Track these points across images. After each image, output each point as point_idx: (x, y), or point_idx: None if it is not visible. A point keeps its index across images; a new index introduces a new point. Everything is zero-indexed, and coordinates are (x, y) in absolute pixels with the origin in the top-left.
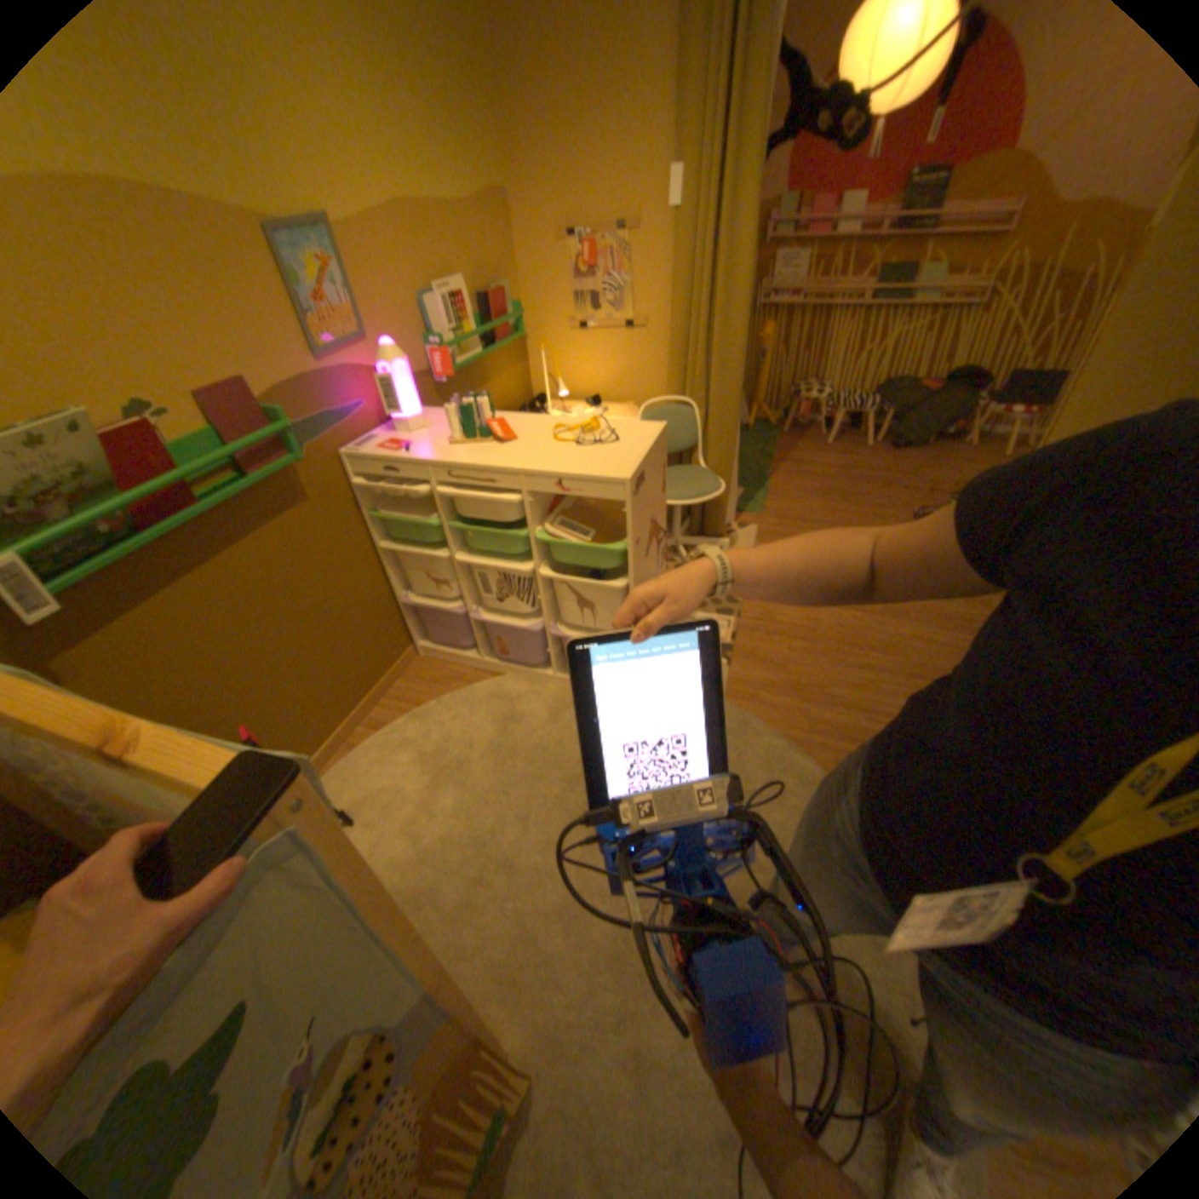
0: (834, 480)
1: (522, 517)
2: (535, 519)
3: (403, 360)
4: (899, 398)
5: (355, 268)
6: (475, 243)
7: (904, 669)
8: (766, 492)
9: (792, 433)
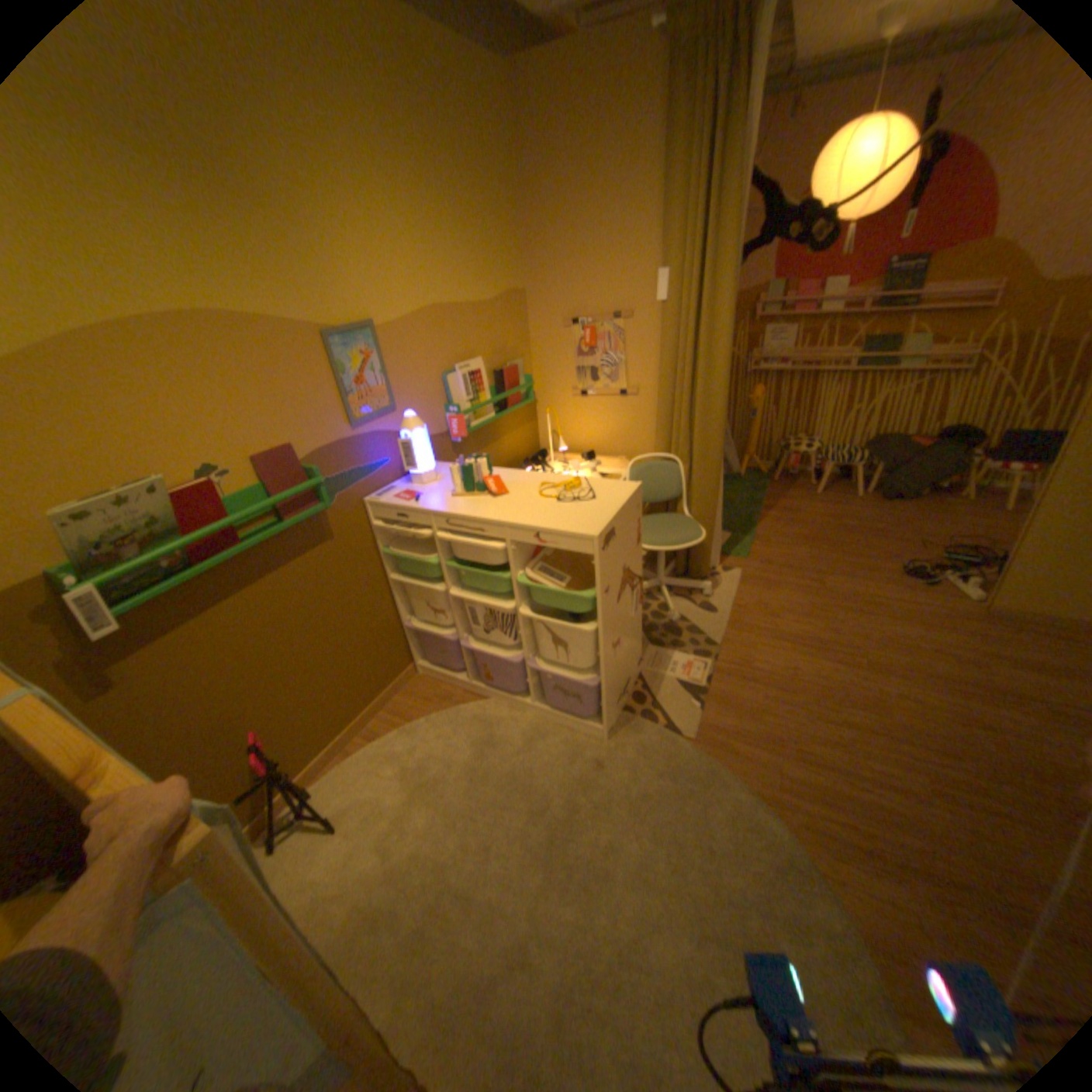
0: (822, 528)
1: (508, 561)
2: (518, 564)
3: (425, 424)
4: (889, 453)
5: (391, 358)
6: (495, 332)
7: (889, 731)
8: (753, 537)
9: (783, 481)
